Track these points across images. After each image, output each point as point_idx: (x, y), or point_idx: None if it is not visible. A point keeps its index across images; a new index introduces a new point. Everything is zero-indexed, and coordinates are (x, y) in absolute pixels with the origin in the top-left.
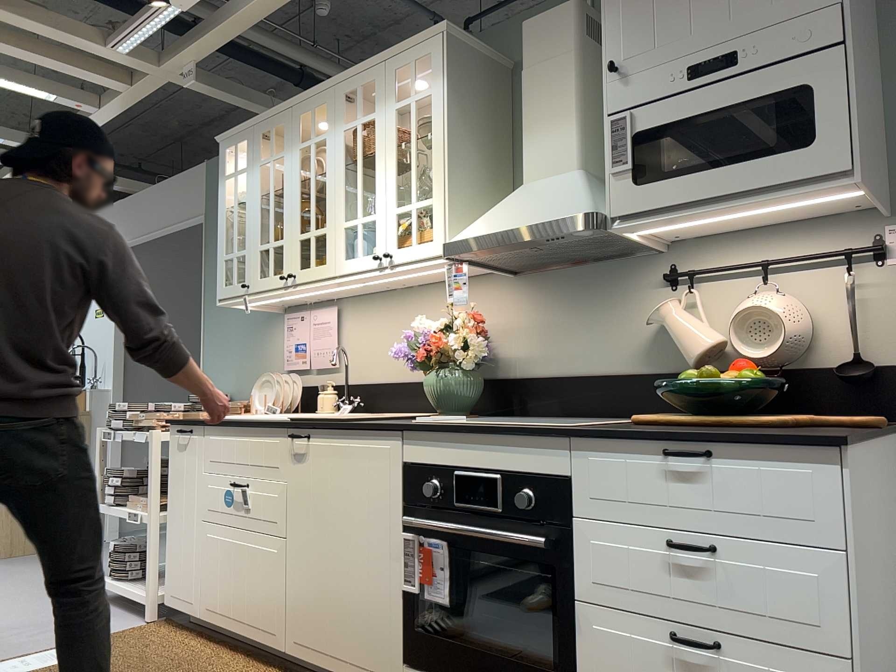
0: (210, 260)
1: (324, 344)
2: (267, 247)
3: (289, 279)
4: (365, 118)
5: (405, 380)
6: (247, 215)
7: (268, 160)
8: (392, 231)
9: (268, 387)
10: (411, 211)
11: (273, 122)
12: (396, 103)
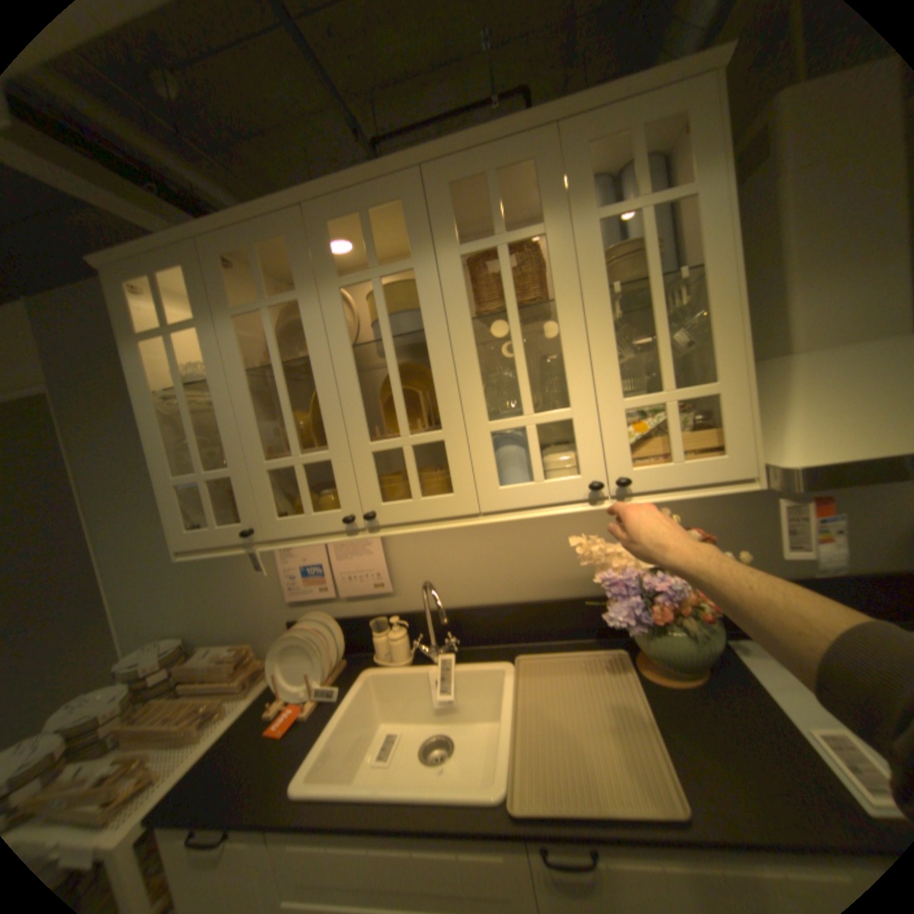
0: (79, 451)
1: (364, 564)
2: (287, 464)
3: (362, 518)
4: (519, 232)
5: (519, 600)
6: (218, 406)
7: (252, 304)
8: (620, 438)
9: (294, 651)
10: (669, 406)
11: (249, 229)
12: (601, 206)
